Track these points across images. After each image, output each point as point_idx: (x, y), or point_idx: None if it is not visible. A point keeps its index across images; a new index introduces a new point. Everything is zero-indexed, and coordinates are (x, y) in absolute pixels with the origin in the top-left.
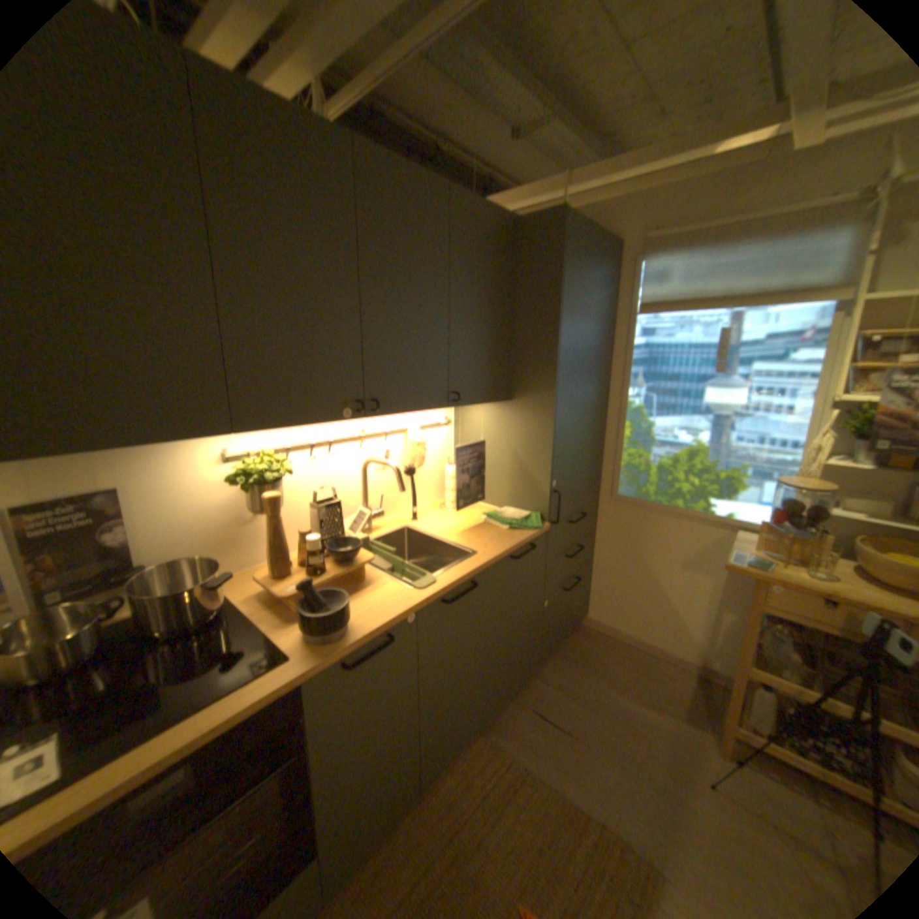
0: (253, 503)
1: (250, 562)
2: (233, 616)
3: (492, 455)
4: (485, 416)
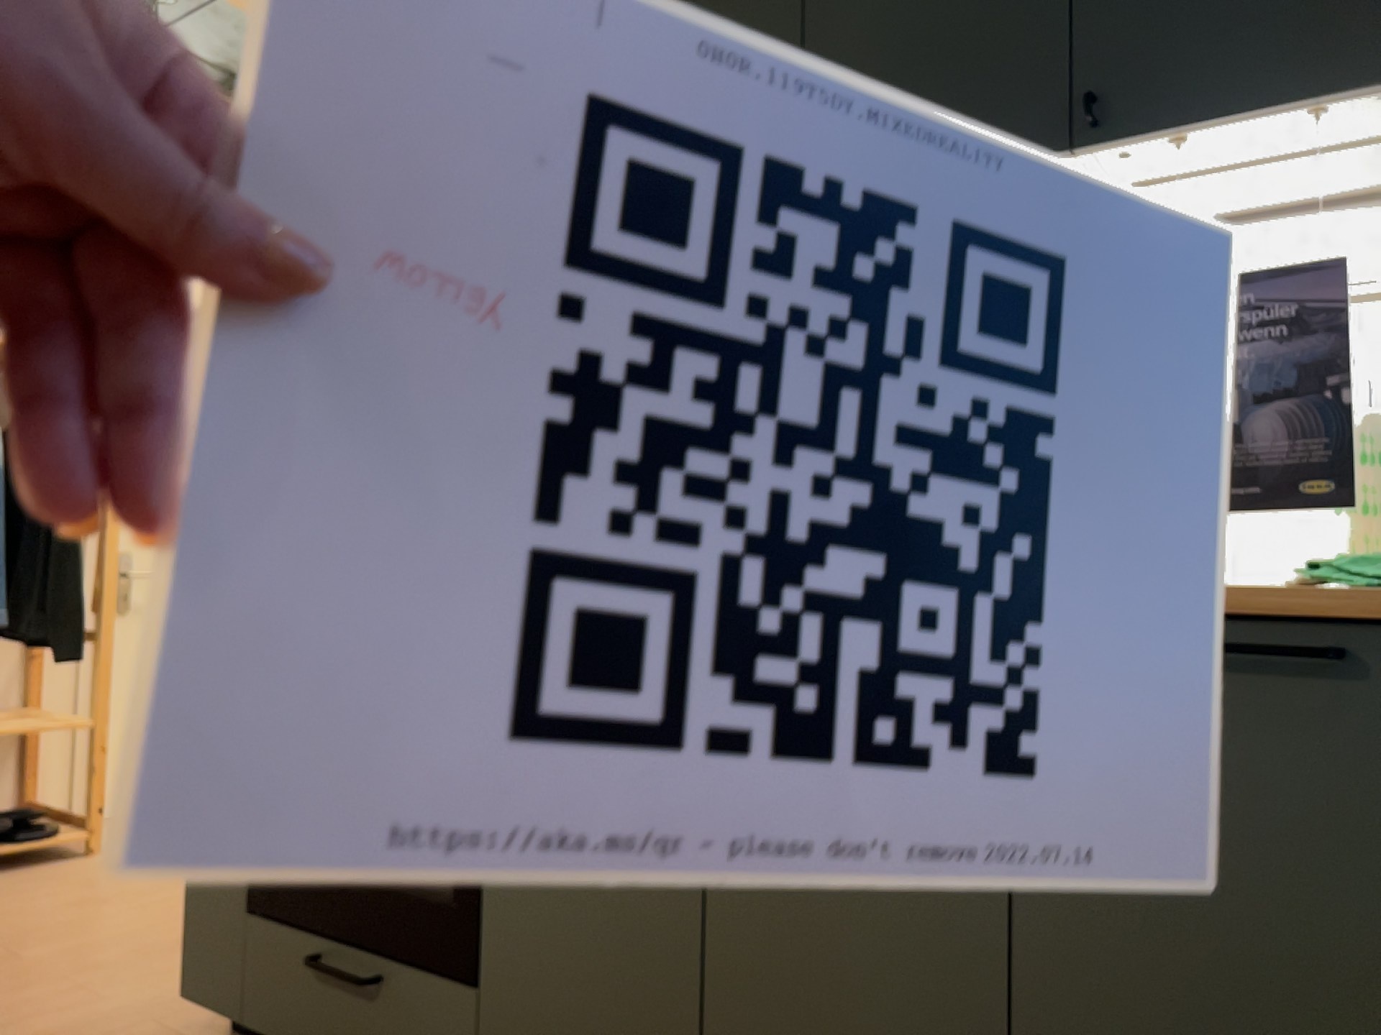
0: None
1: None
2: None
3: None
4: None
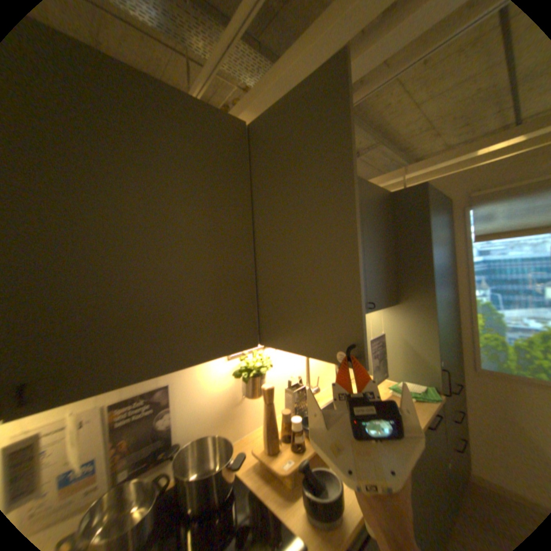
0: (247, 389)
1: (240, 434)
2: (243, 490)
3: (386, 342)
4: (378, 315)
